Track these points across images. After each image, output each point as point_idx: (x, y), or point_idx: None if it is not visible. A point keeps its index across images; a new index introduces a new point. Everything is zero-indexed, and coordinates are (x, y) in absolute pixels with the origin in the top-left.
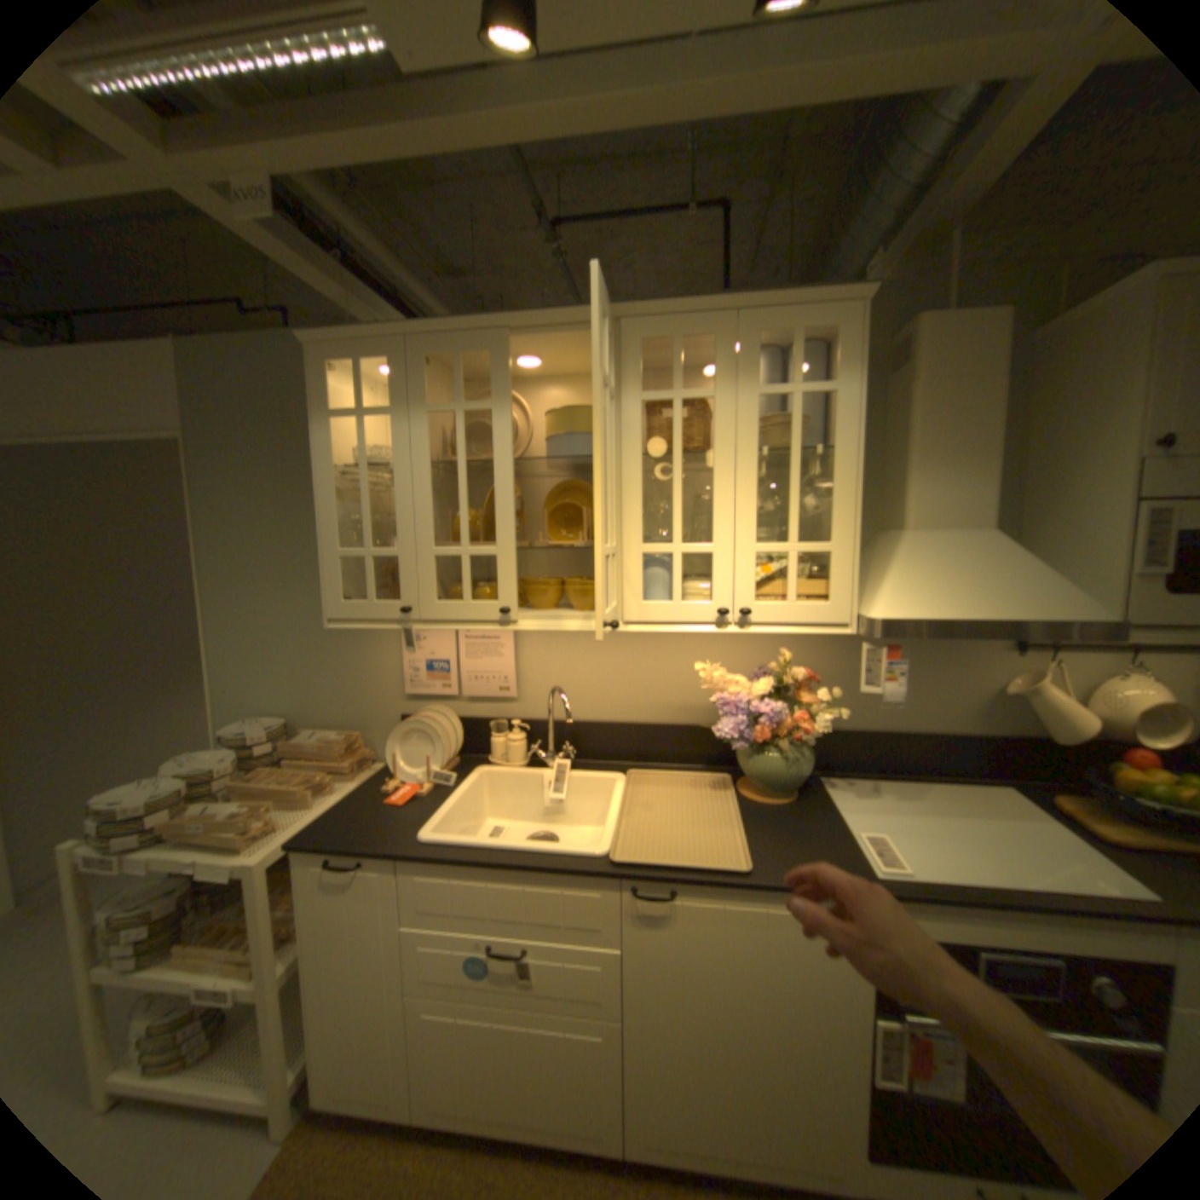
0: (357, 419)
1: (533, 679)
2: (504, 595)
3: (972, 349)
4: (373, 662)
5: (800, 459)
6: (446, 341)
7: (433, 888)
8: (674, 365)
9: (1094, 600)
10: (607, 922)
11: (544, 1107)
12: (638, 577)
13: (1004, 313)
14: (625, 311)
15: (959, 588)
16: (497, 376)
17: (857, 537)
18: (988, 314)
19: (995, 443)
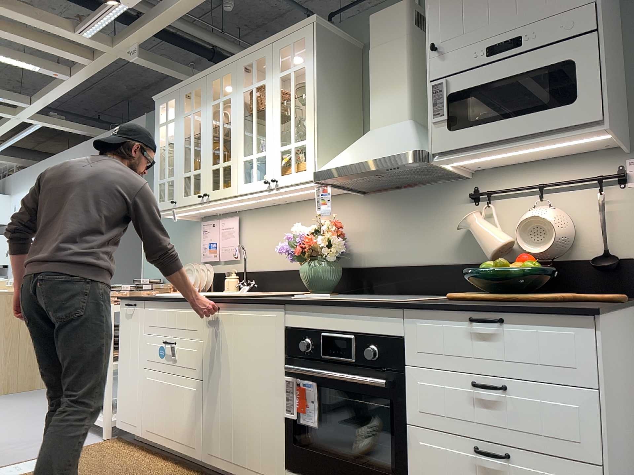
0: (166, 125)
1: (246, 249)
2: (201, 189)
3: (388, 28)
4: (192, 247)
5: (293, 102)
6: (190, 87)
7: (153, 312)
8: (253, 74)
9: (415, 143)
10: (198, 325)
11: (177, 427)
12: (241, 172)
13: (401, 5)
14: (237, 57)
15: (361, 151)
16: (202, 96)
17: (315, 133)
18: (394, 8)
19: (403, 72)
